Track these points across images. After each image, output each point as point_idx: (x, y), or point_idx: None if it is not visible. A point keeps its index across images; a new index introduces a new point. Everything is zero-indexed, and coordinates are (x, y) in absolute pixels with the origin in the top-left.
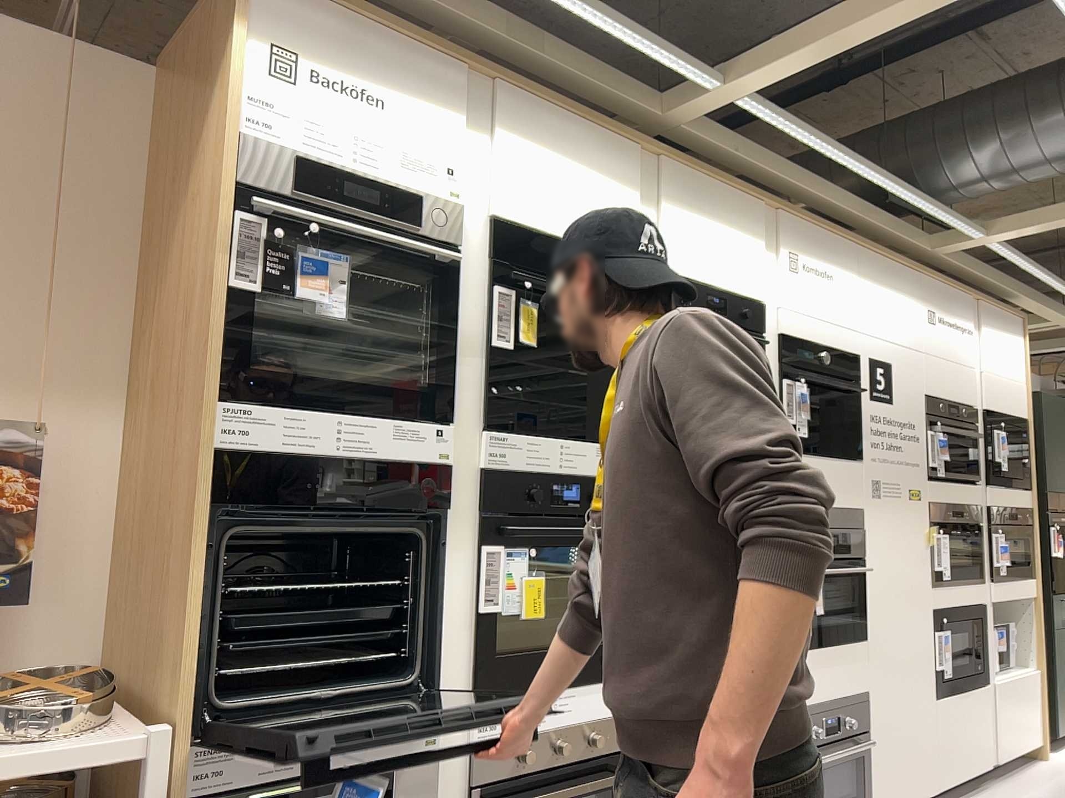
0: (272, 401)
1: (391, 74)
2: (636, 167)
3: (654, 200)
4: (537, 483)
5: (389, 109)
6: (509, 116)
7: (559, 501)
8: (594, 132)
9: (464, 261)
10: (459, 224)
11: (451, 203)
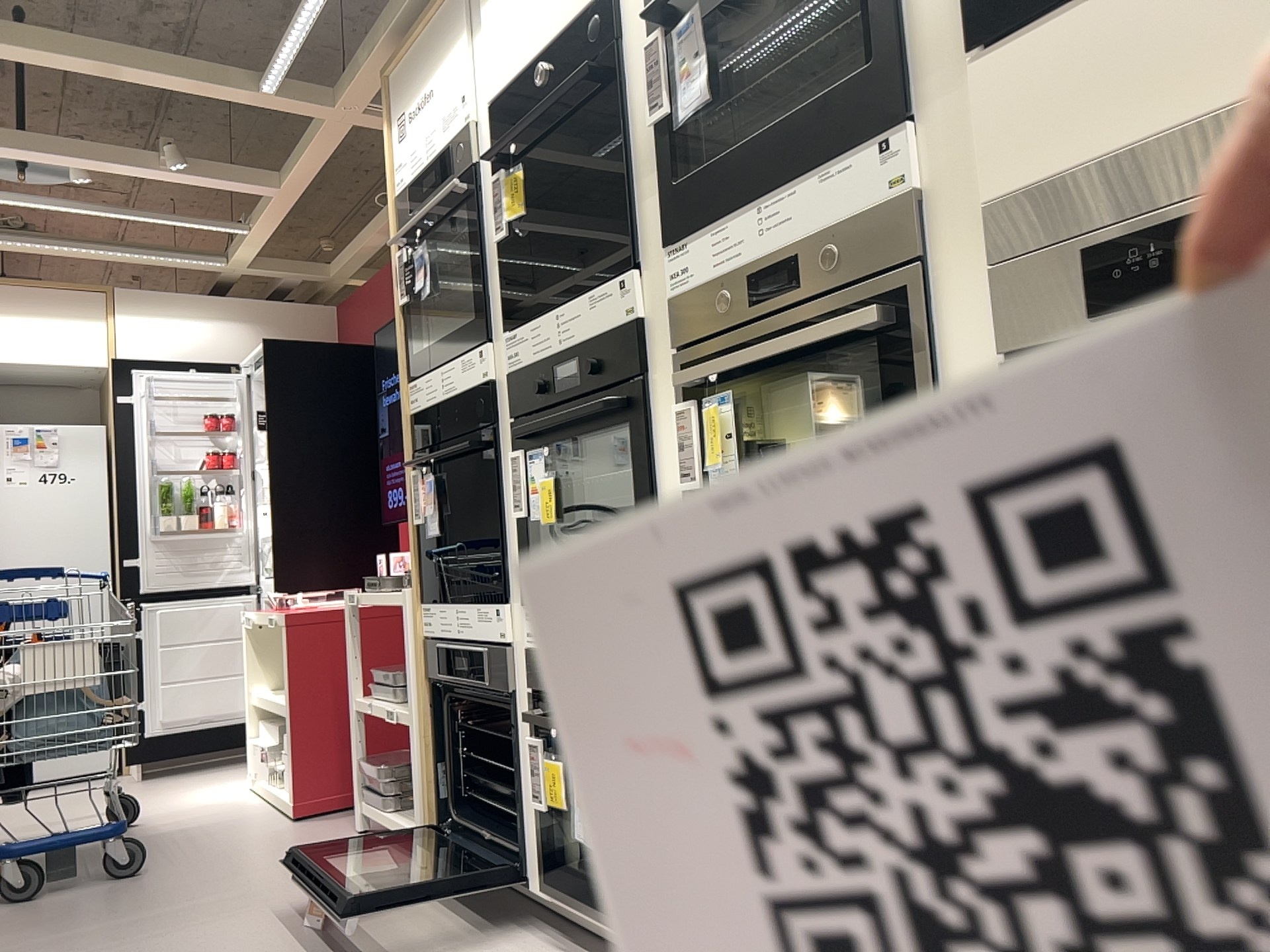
0: (418, 375)
1: (428, 57)
2: None
3: None
4: (540, 373)
5: (430, 90)
6: None
7: (562, 387)
8: None
9: (479, 172)
10: (467, 141)
11: (462, 126)
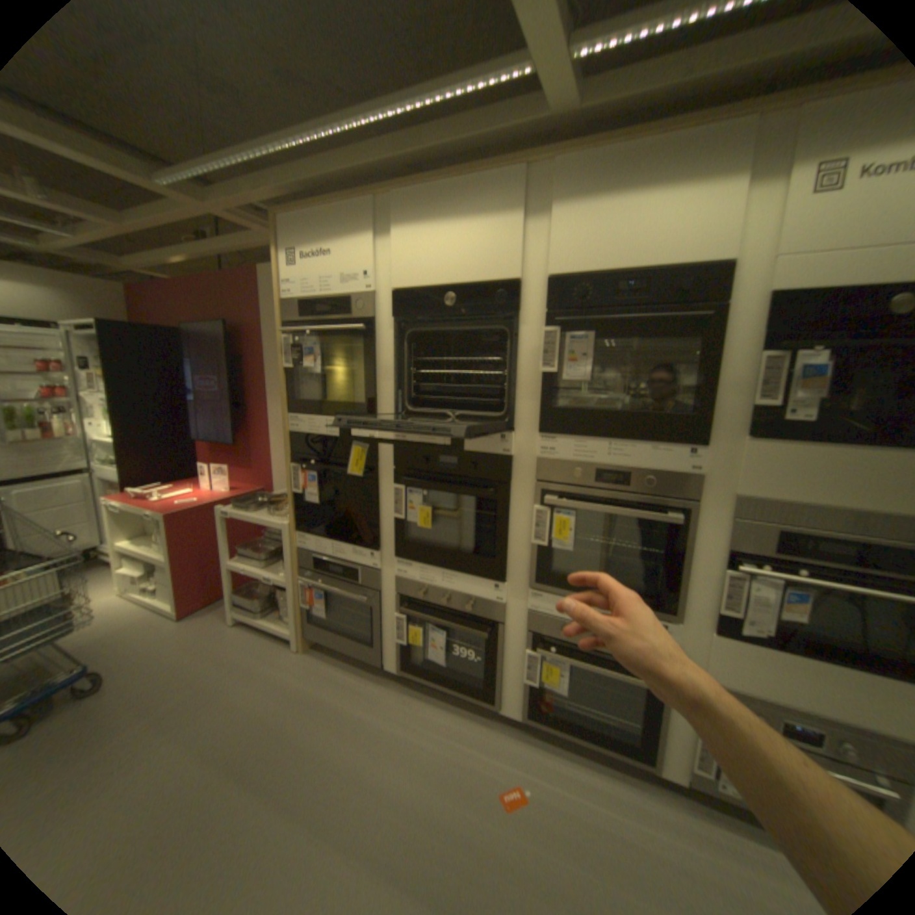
0: (300, 414)
1: (326, 227)
2: (530, 176)
3: (551, 201)
4: (426, 457)
5: (327, 250)
6: (396, 207)
7: (444, 469)
8: (471, 174)
9: (376, 325)
10: (368, 303)
11: (363, 291)
